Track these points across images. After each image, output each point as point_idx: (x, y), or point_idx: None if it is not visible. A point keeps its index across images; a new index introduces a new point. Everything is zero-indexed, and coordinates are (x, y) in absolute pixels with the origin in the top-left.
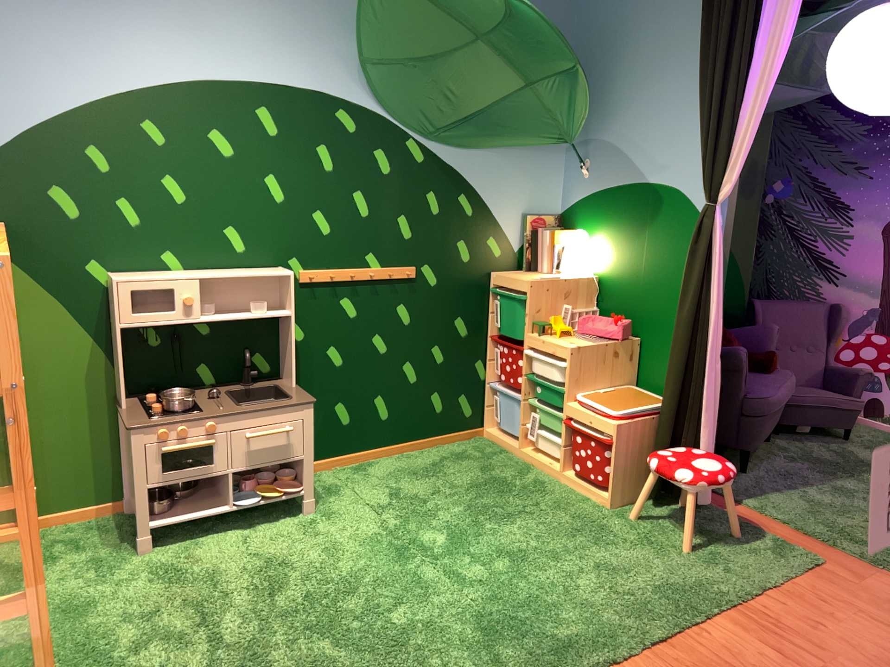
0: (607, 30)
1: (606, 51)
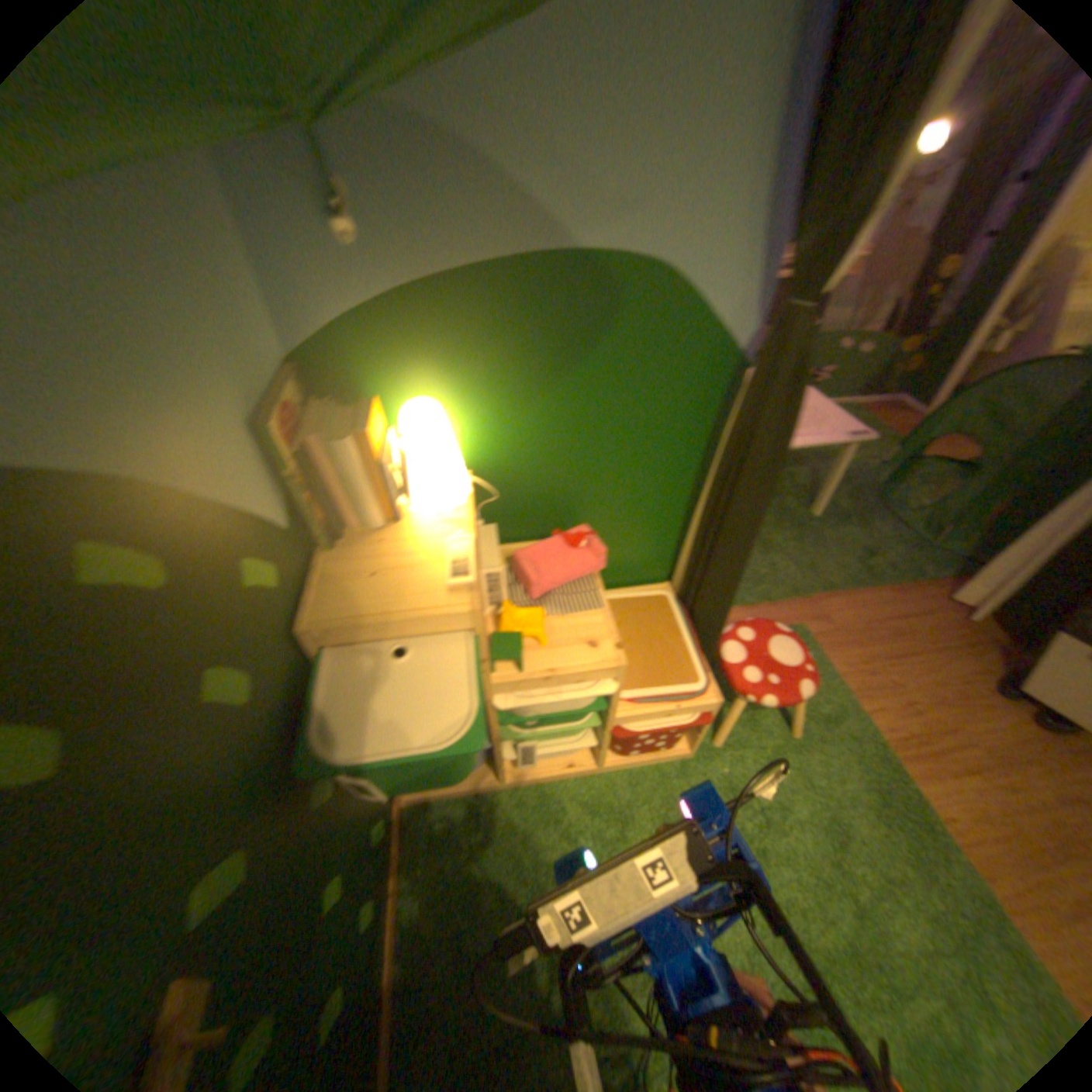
0: None
1: None
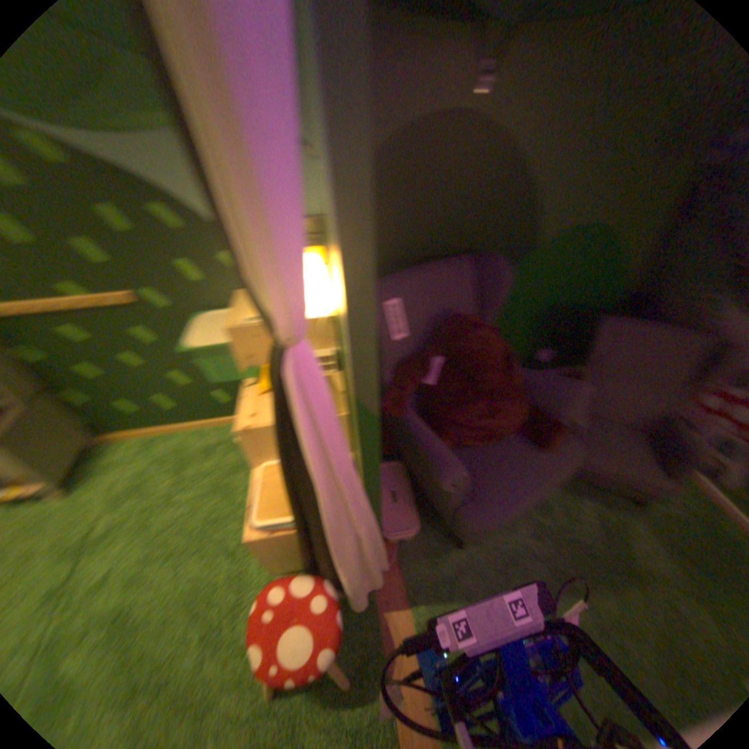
0: None
1: None
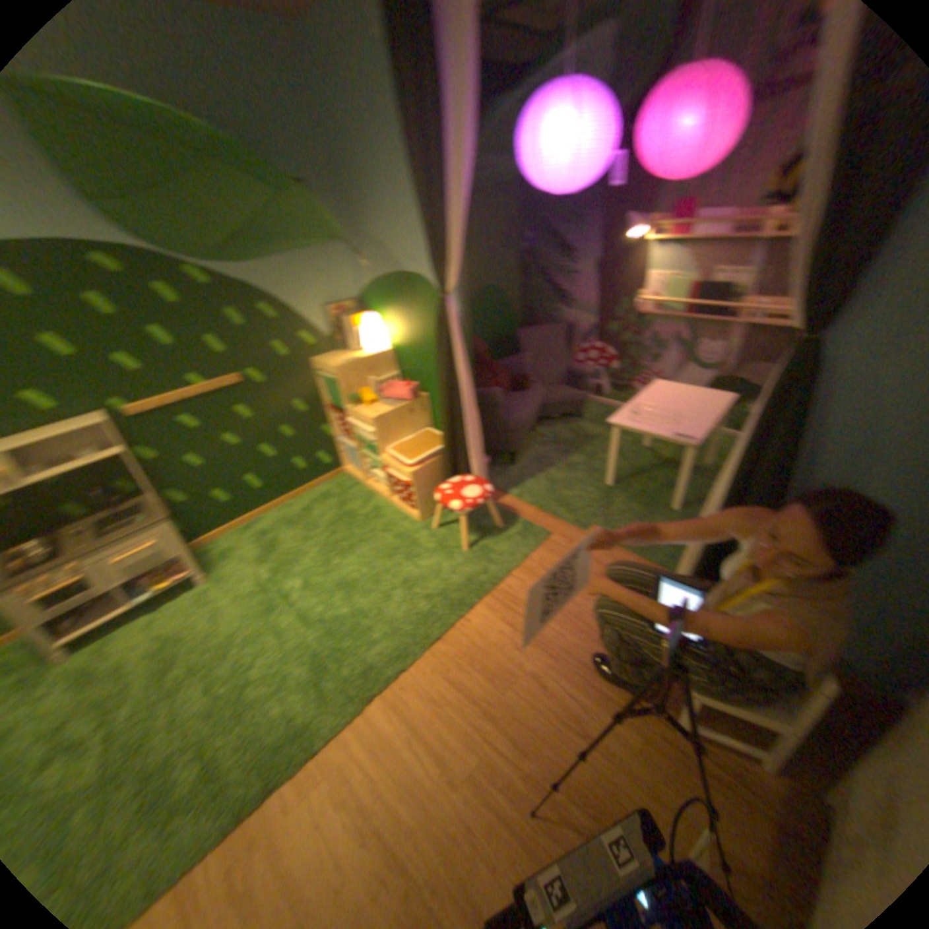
0: (342, 114)
1: (347, 138)
